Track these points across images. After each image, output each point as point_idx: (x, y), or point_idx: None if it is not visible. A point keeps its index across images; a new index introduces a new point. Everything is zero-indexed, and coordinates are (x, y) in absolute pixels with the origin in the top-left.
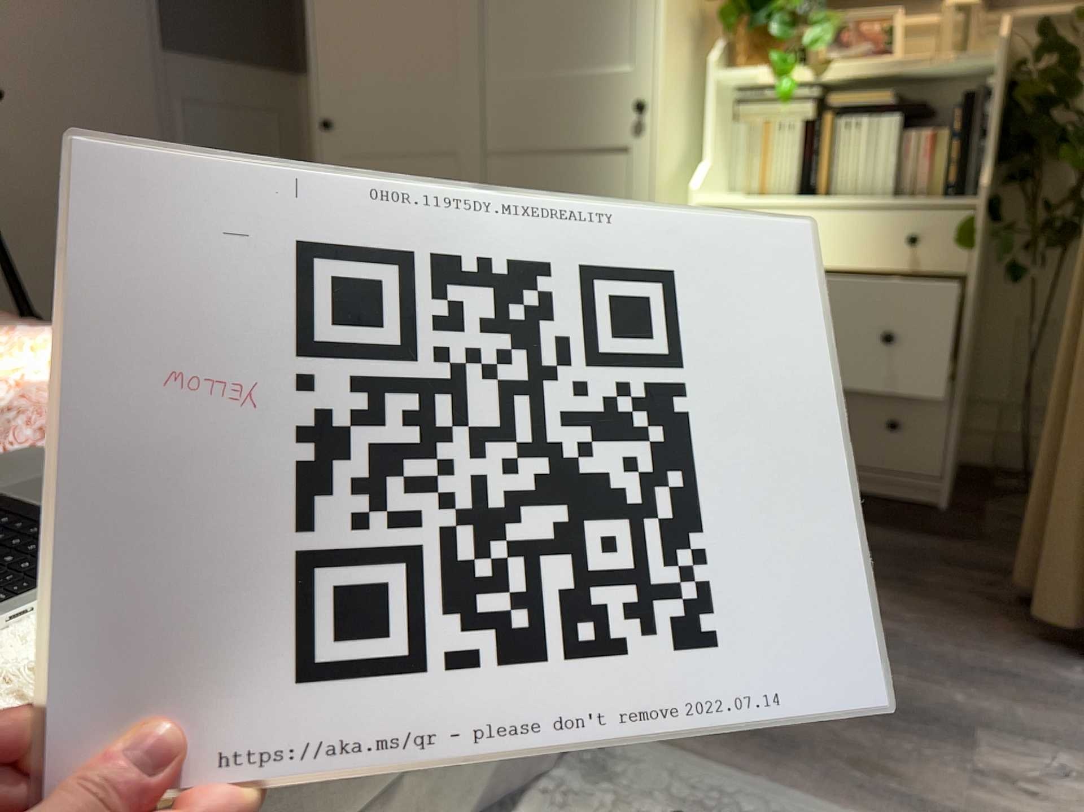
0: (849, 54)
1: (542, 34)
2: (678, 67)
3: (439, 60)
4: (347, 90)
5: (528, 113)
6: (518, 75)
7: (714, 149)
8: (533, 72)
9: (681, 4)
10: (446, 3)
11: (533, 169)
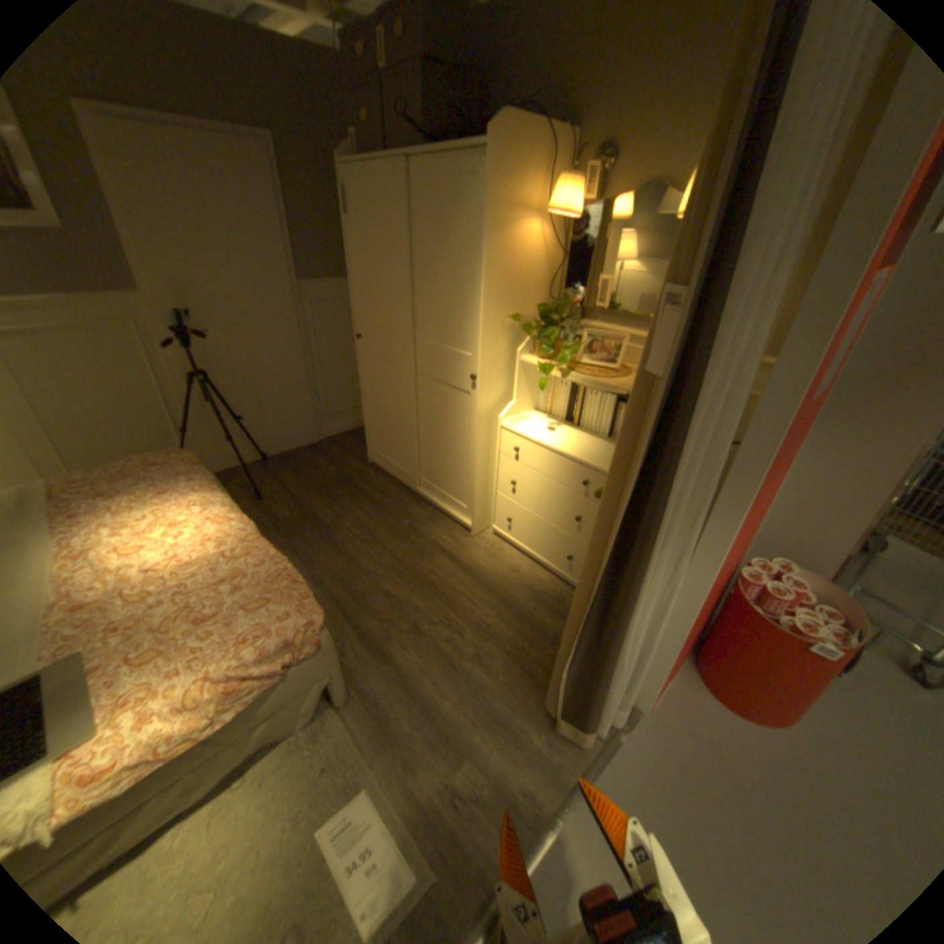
0: (593, 358)
1: (438, 323)
2: (497, 356)
3: (398, 322)
4: (366, 323)
5: (433, 360)
6: (429, 340)
7: (520, 394)
8: (434, 341)
9: (499, 324)
10: (400, 295)
11: (435, 387)
